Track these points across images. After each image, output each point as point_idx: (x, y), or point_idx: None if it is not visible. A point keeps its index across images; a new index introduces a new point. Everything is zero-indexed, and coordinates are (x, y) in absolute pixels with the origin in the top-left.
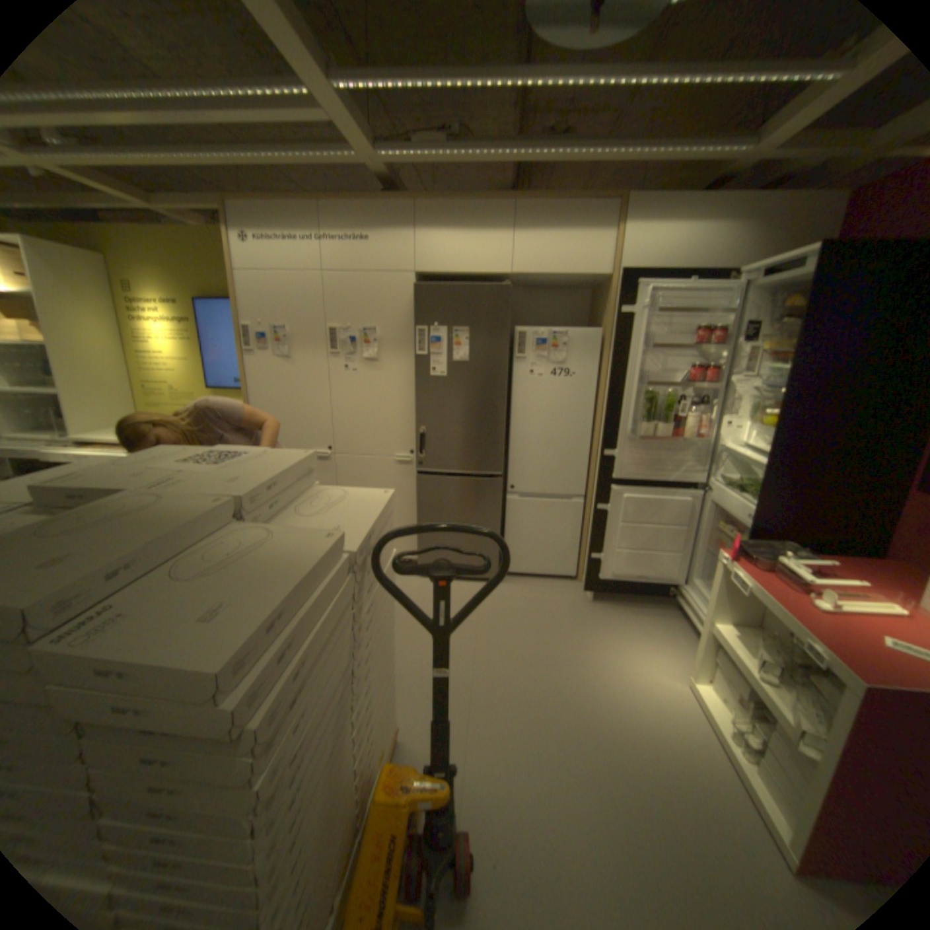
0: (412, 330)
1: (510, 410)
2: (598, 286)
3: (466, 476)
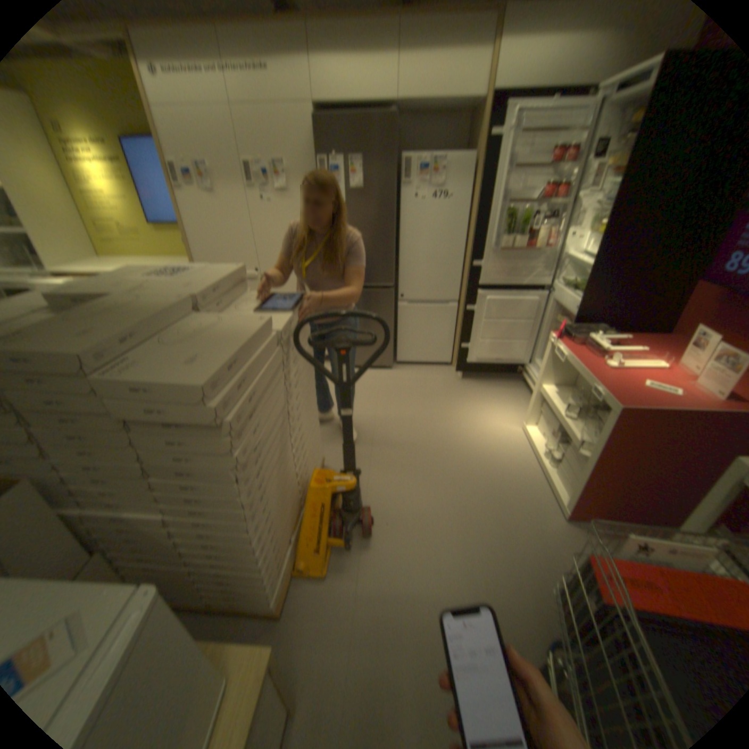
0: (313, 157)
1: (400, 229)
2: (476, 107)
3: (366, 287)
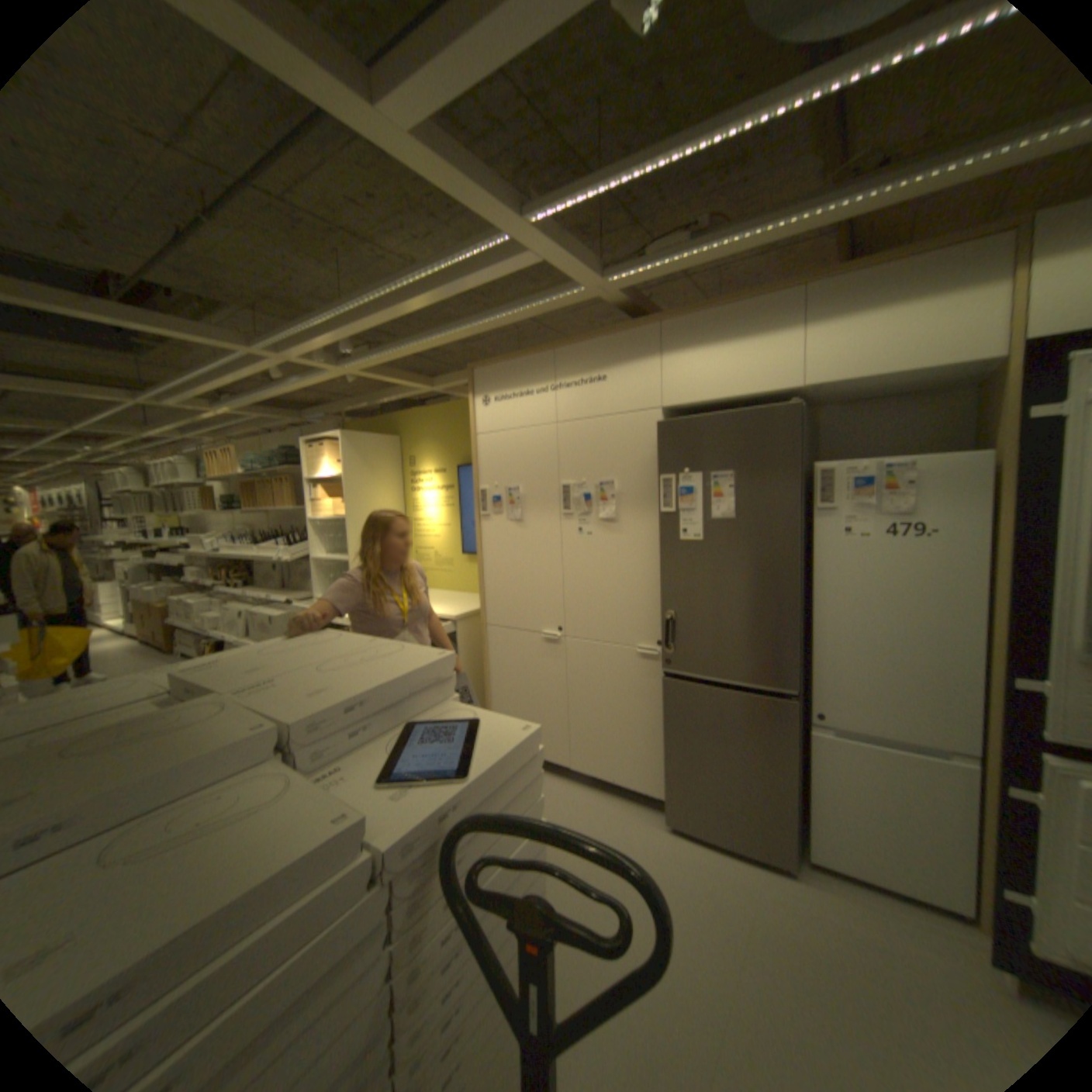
0: (658, 479)
1: (814, 589)
2: (987, 380)
3: (738, 689)
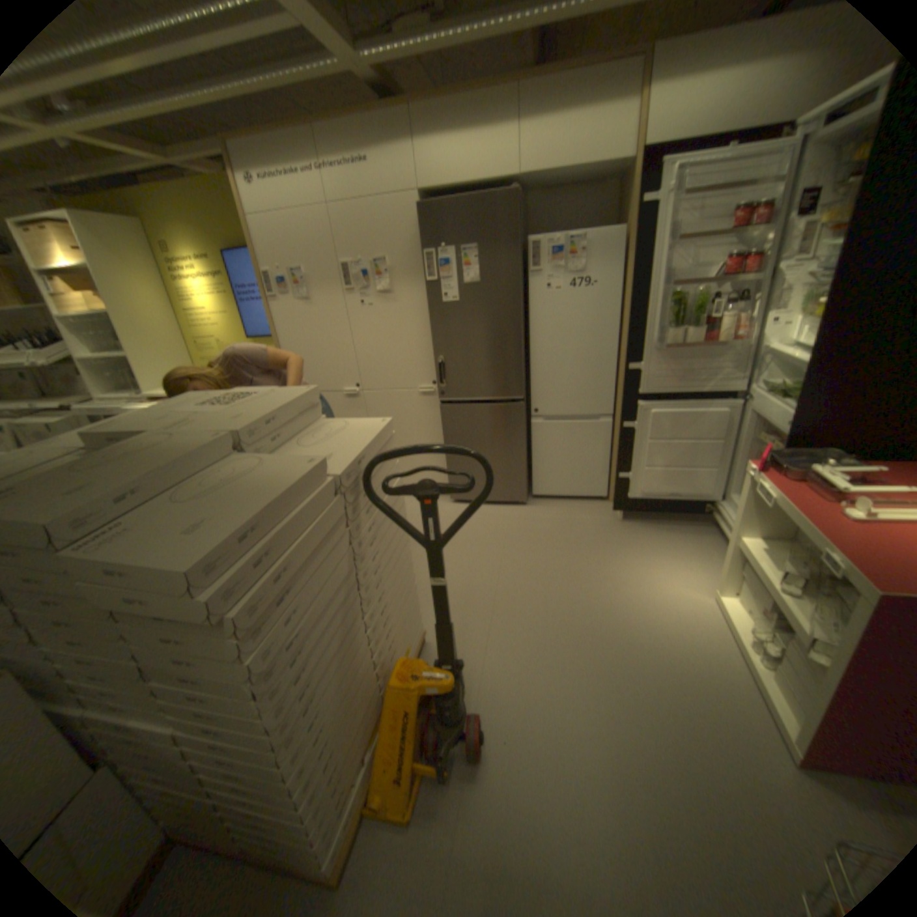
0: (420, 254)
1: (529, 330)
2: (624, 174)
3: (488, 403)
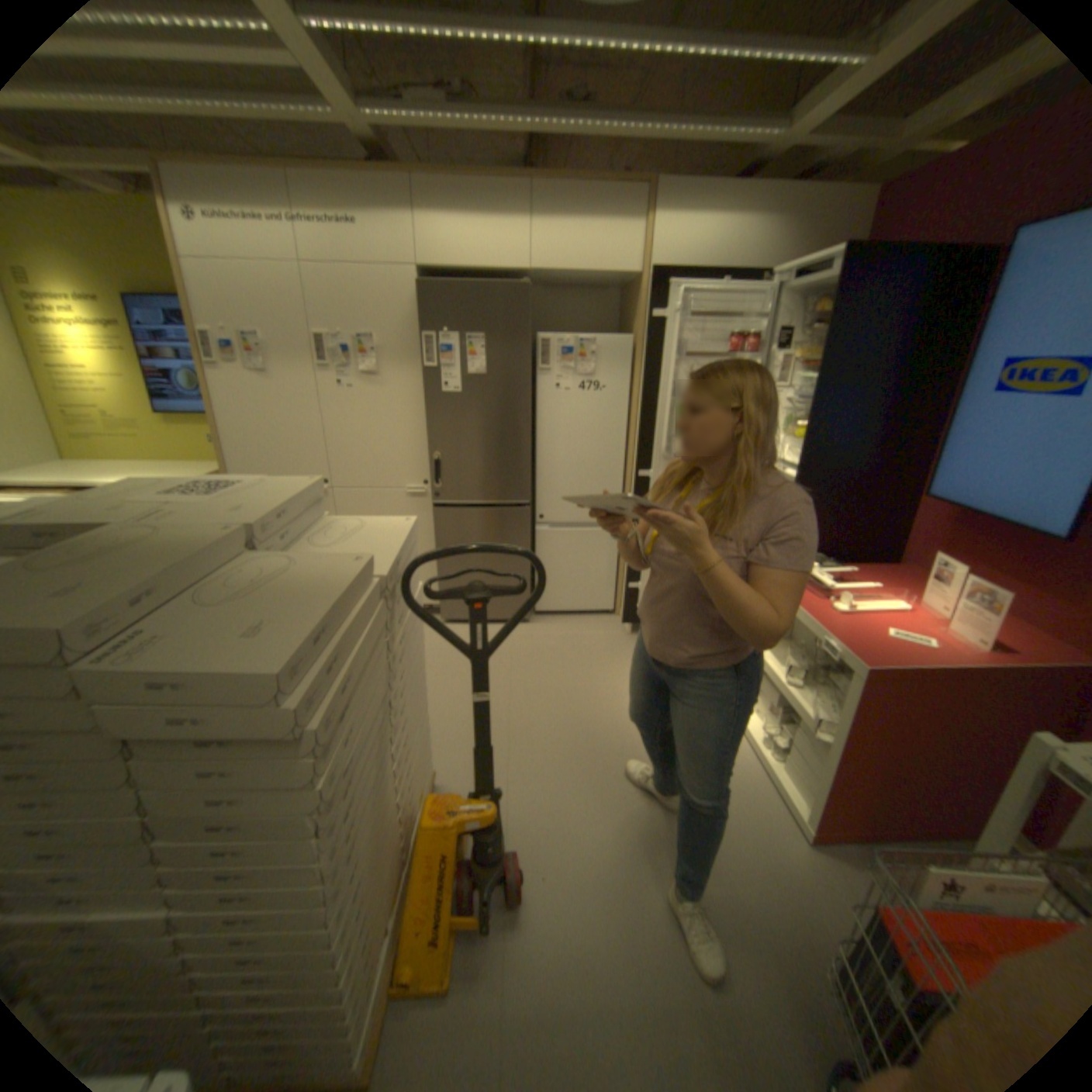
0: (416, 336)
1: (535, 430)
2: (627, 286)
3: (490, 507)
